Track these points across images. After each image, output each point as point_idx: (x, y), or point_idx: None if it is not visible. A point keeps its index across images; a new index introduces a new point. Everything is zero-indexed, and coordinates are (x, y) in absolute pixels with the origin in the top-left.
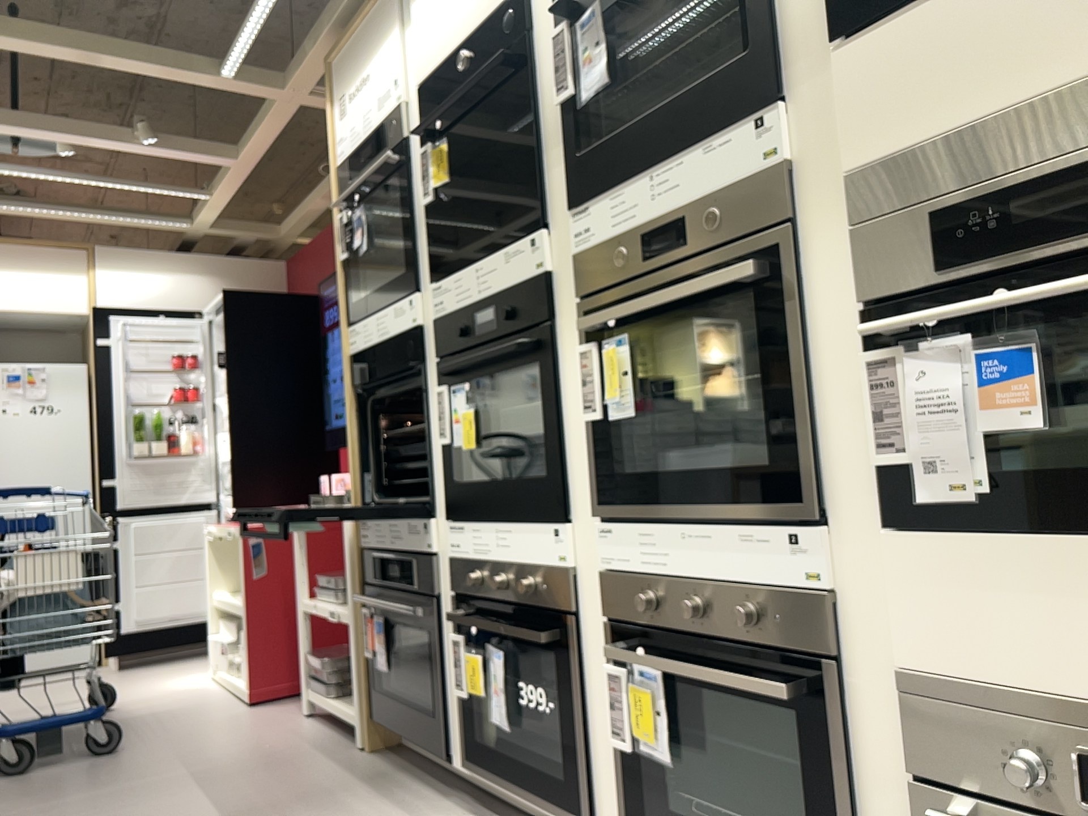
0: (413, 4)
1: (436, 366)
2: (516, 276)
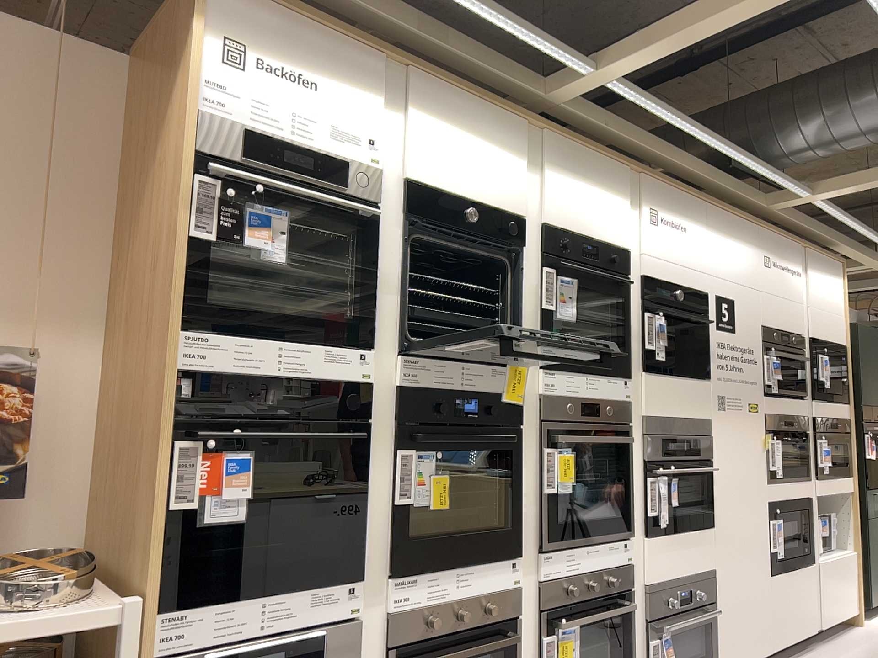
0: (411, 113)
1: (390, 425)
2: (499, 387)
